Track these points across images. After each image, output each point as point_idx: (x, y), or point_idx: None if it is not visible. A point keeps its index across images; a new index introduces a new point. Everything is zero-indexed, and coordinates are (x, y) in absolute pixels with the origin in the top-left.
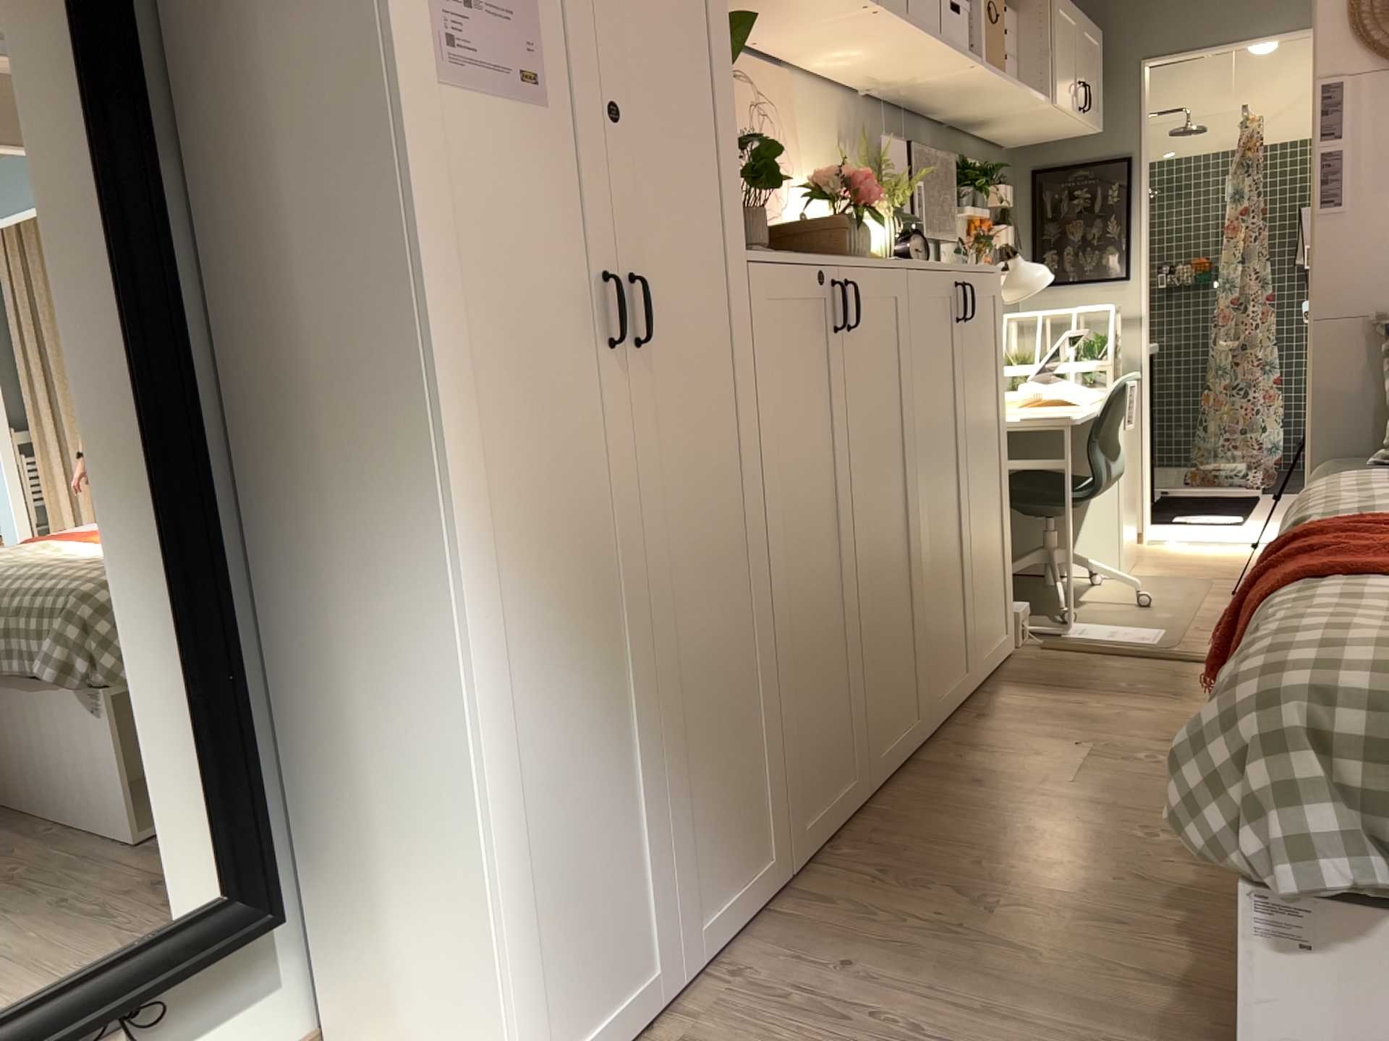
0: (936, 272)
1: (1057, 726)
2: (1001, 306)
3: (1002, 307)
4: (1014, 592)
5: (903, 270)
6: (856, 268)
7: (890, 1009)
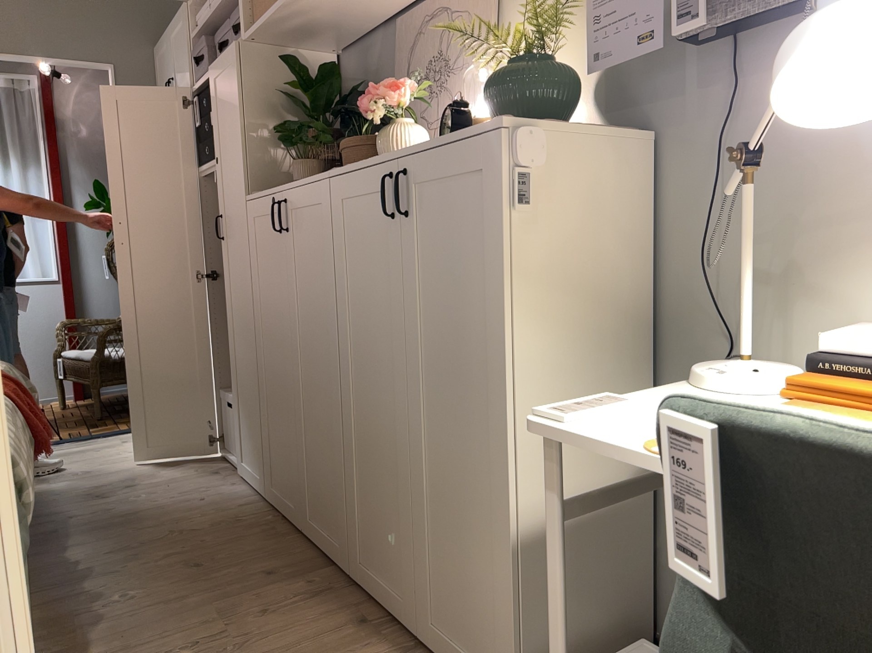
0: (360, 171)
1: (290, 650)
2: (500, 187)
3: (504, 187)
4: (514, 646)
5: (324, 181)
6: (289, 191)
7: (171, 502)
